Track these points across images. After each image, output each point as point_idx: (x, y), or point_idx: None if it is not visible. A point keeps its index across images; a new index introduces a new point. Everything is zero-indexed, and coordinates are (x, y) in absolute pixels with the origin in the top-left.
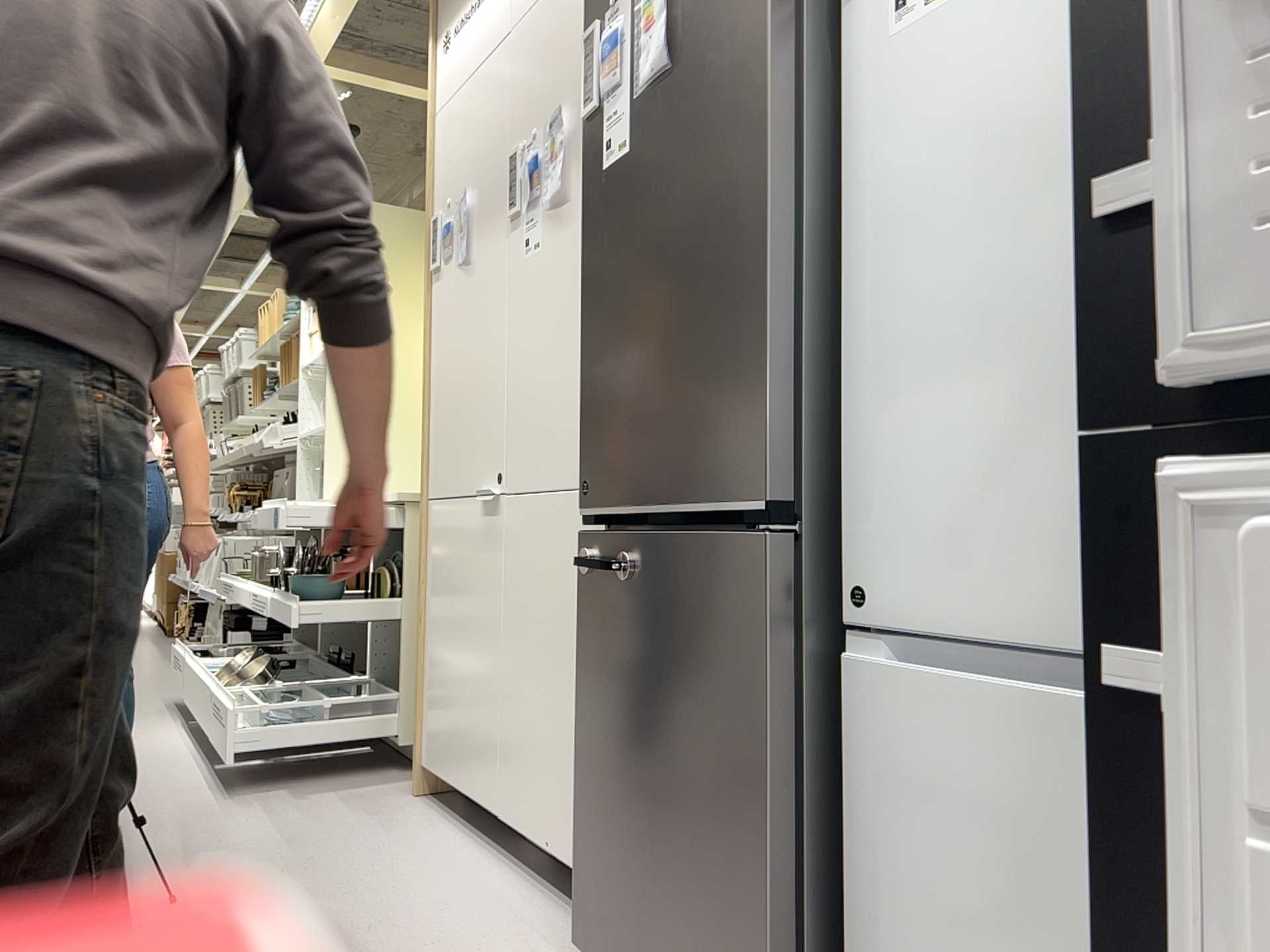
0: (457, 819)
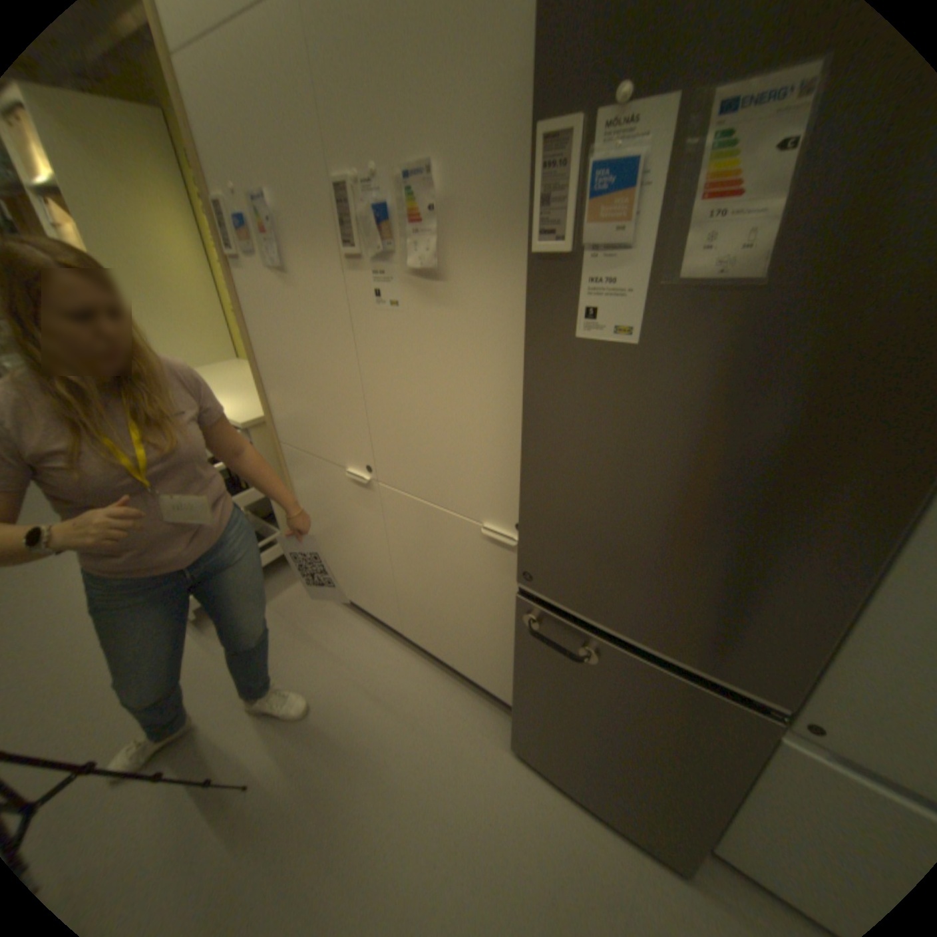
0: (358, 613)
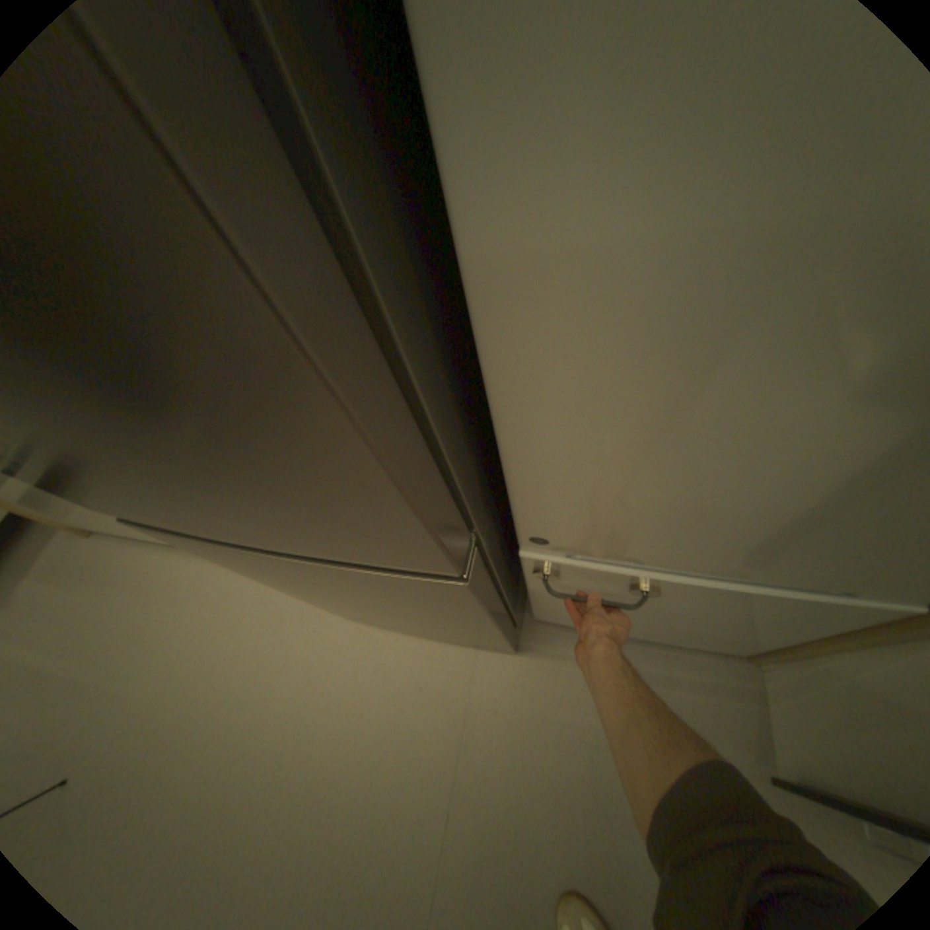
0: None
